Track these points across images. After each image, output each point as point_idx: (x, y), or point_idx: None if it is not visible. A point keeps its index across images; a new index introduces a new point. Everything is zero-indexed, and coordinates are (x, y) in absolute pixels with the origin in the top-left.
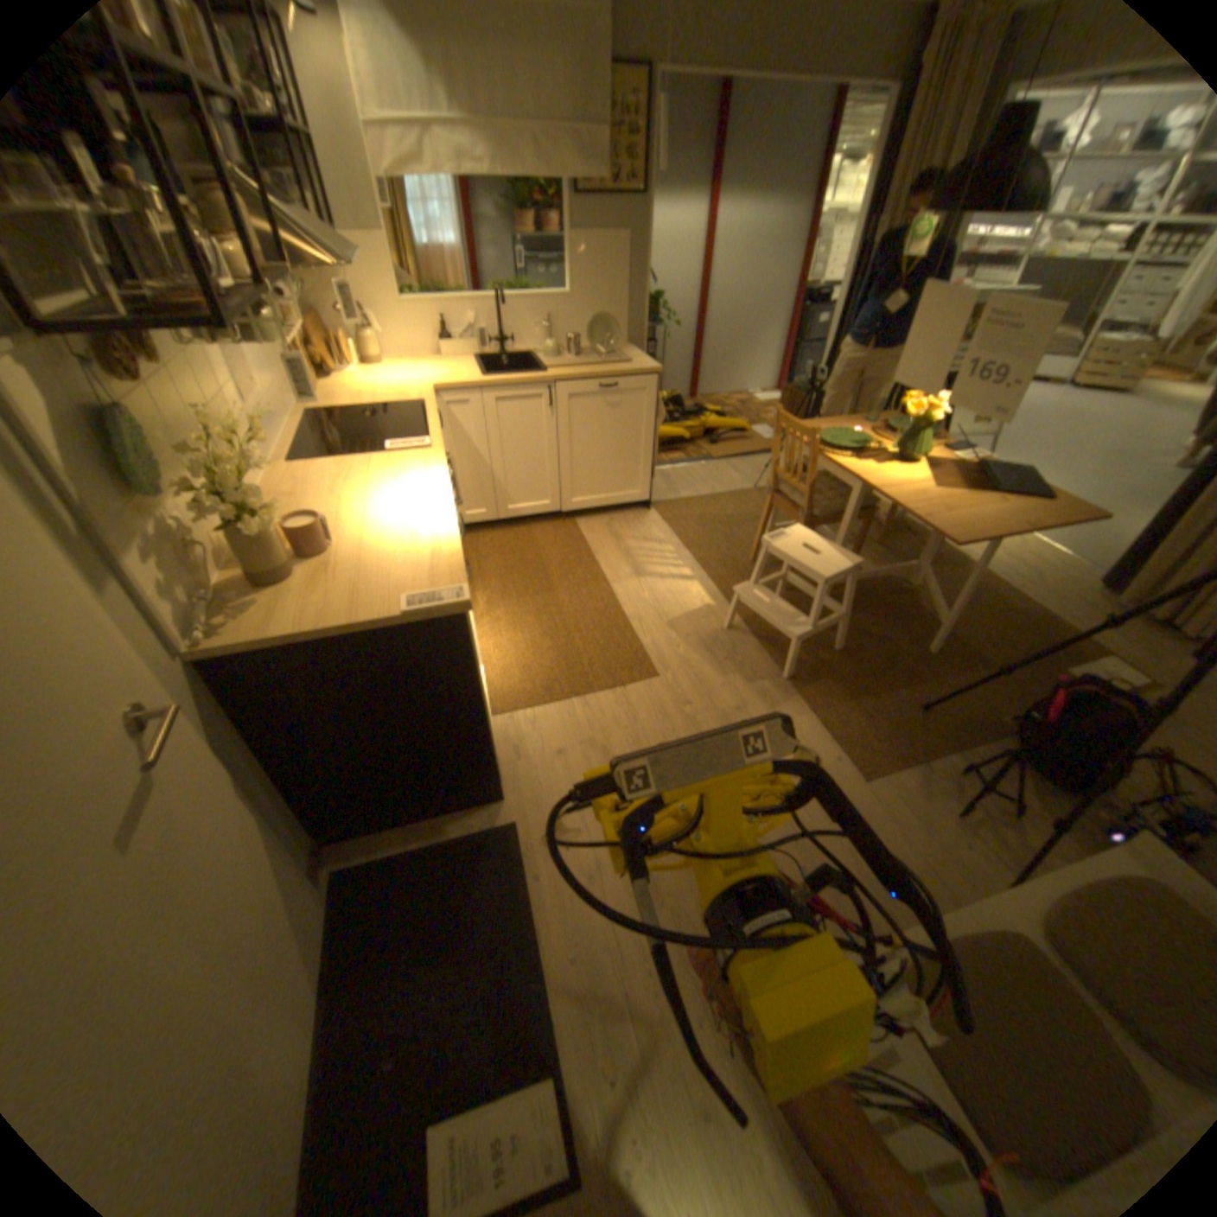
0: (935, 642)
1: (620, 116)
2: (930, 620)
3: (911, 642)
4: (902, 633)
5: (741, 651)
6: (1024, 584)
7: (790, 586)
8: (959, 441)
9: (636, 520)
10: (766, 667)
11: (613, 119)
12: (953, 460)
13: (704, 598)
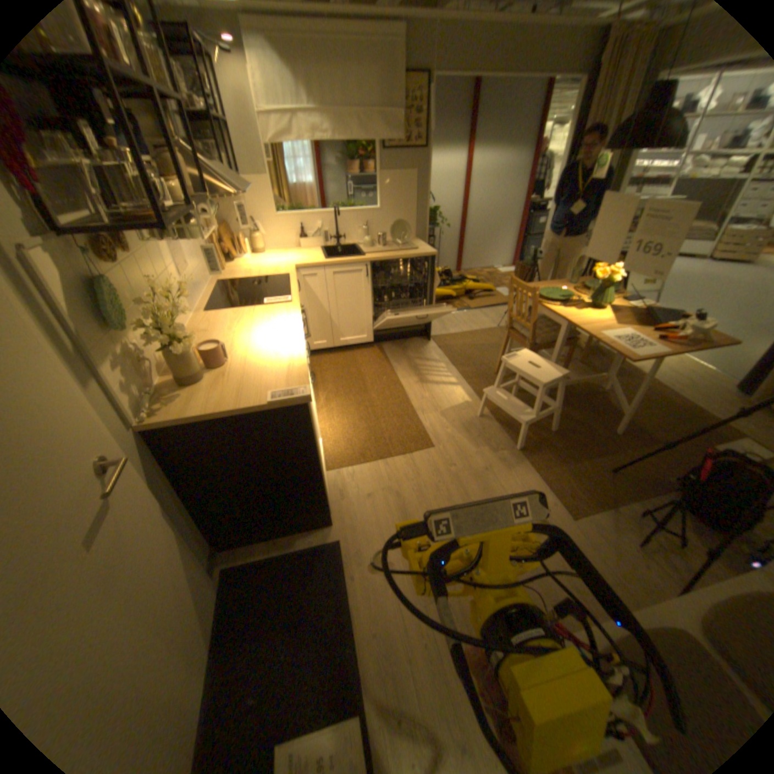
0: (620, 427)
1: (412, 102)
2: (616, 412)
3: (604, 427)
4: (597, 421)
5: (489, 431)
6: (682, 389)
7: (521, 389)
8: (633, 295)
9: (421, 347)
10: (505, 442)
11: (407, 105)
12: (629, 307)
13: (465, 397)
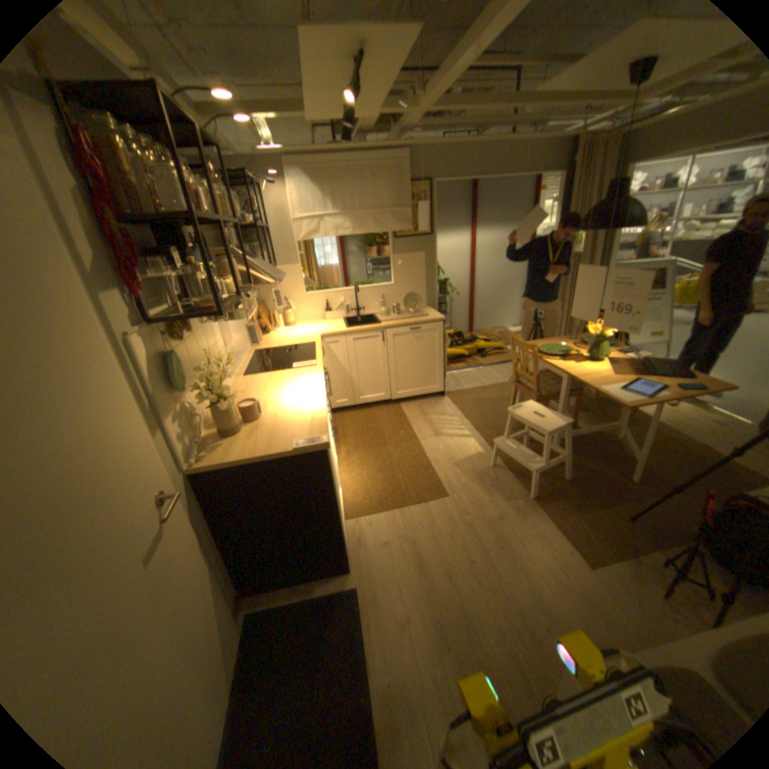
0: (635, 476)
1: (417, 202)
2: (630, 462)
3: (618, 476)
4: (611, 470)
5: (501, 482)
6: (698, 437)
7: (531, 440)
8: (631, 349)
9: (435, 404)
10: (518, 492)
11: (414, 204)
12: (625, 360)
13: (477, 449)
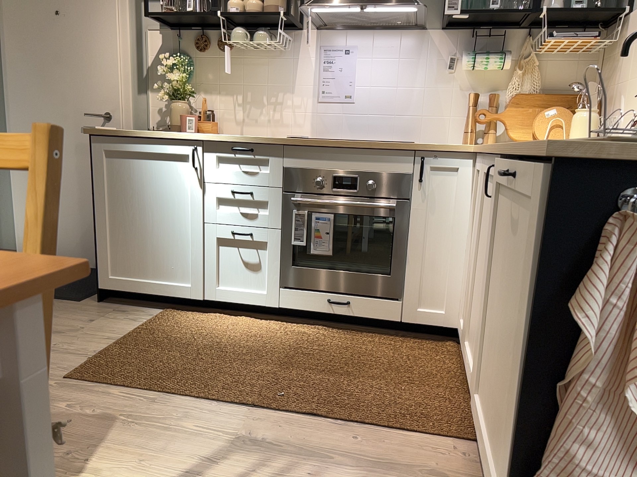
0: None
1: None
2: None
3: None
4: None
5: None
6: None
7: None
8: None
9: None
10: None
11: None
12: None
13: None
